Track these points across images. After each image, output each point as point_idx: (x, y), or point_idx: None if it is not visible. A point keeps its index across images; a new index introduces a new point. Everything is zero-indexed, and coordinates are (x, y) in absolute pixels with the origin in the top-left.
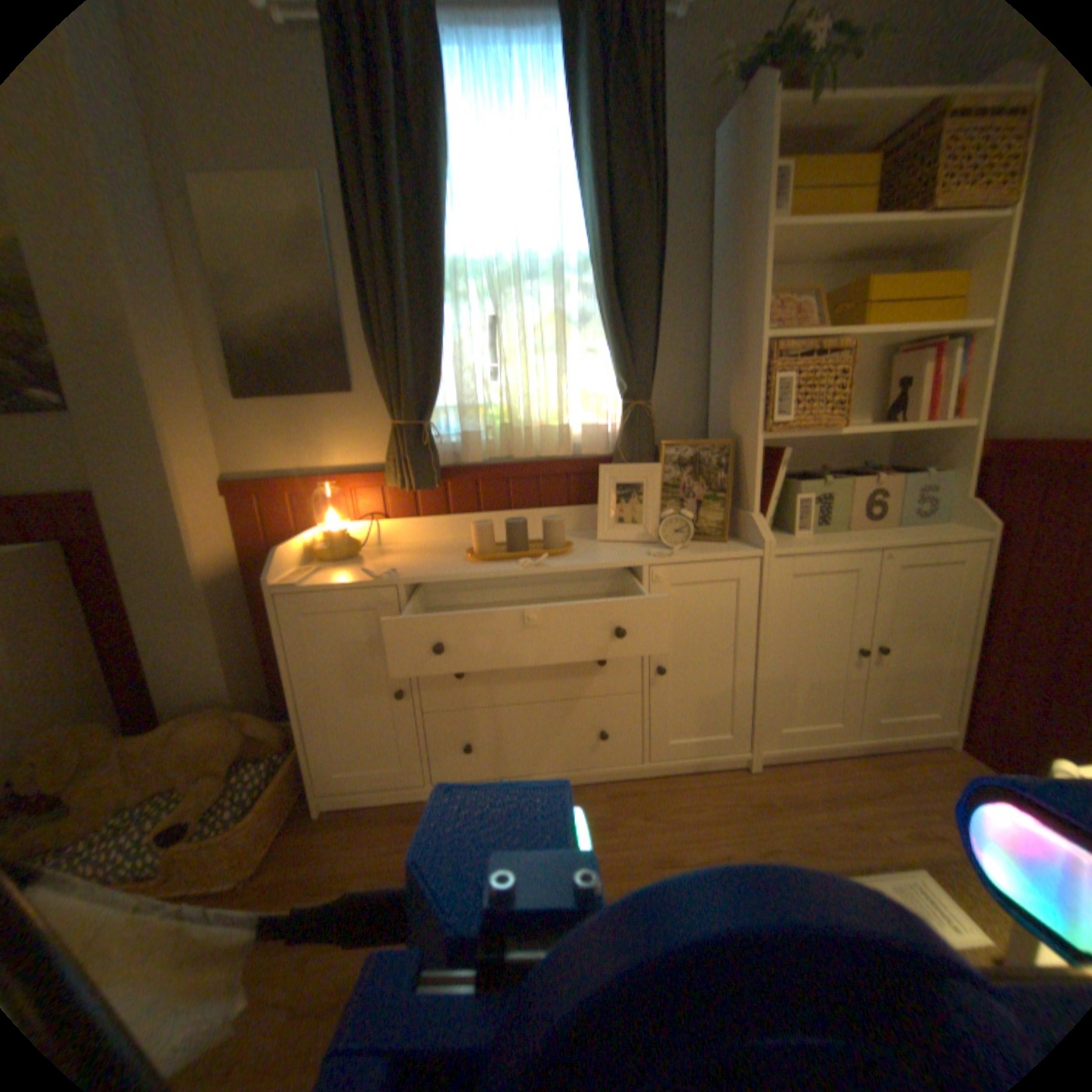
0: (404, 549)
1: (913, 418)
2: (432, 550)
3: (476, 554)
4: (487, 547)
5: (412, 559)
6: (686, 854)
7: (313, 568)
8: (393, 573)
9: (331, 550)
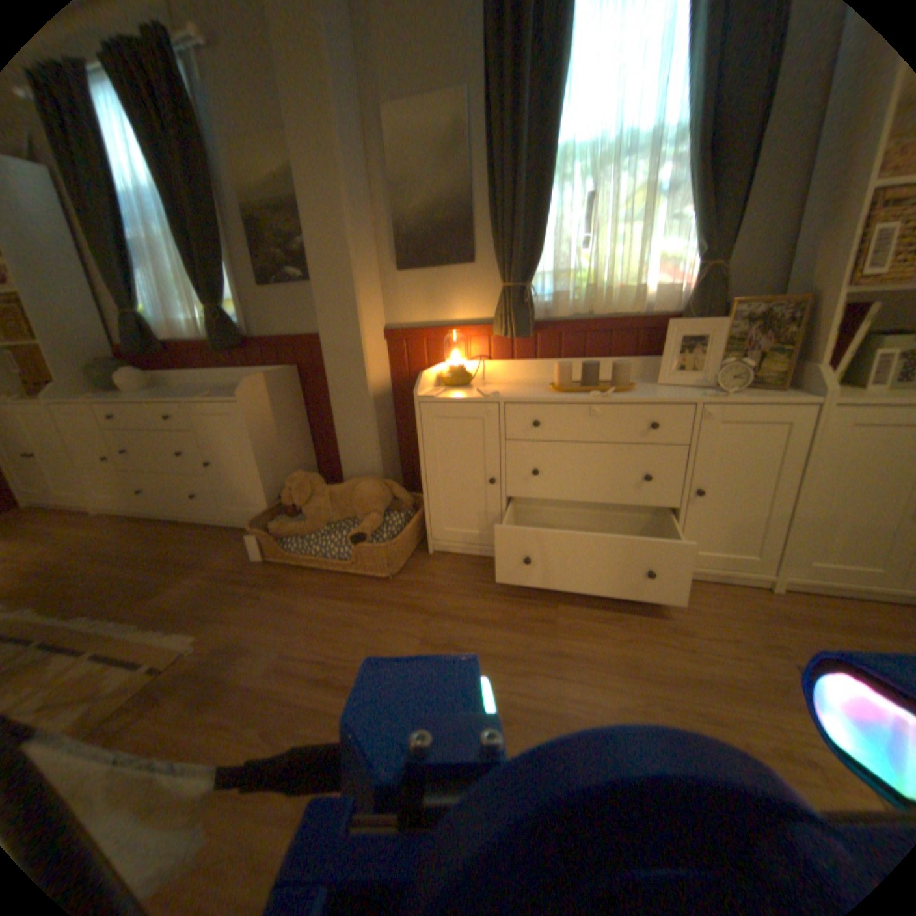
0: (501, 383)
1: None
2: (521, 384)
3: (556, 386)
4: (566, 382)
5: (508, 388)
6: (699, 630)
7: (442, 389)
8: (497, 394)
9: (453, 378)
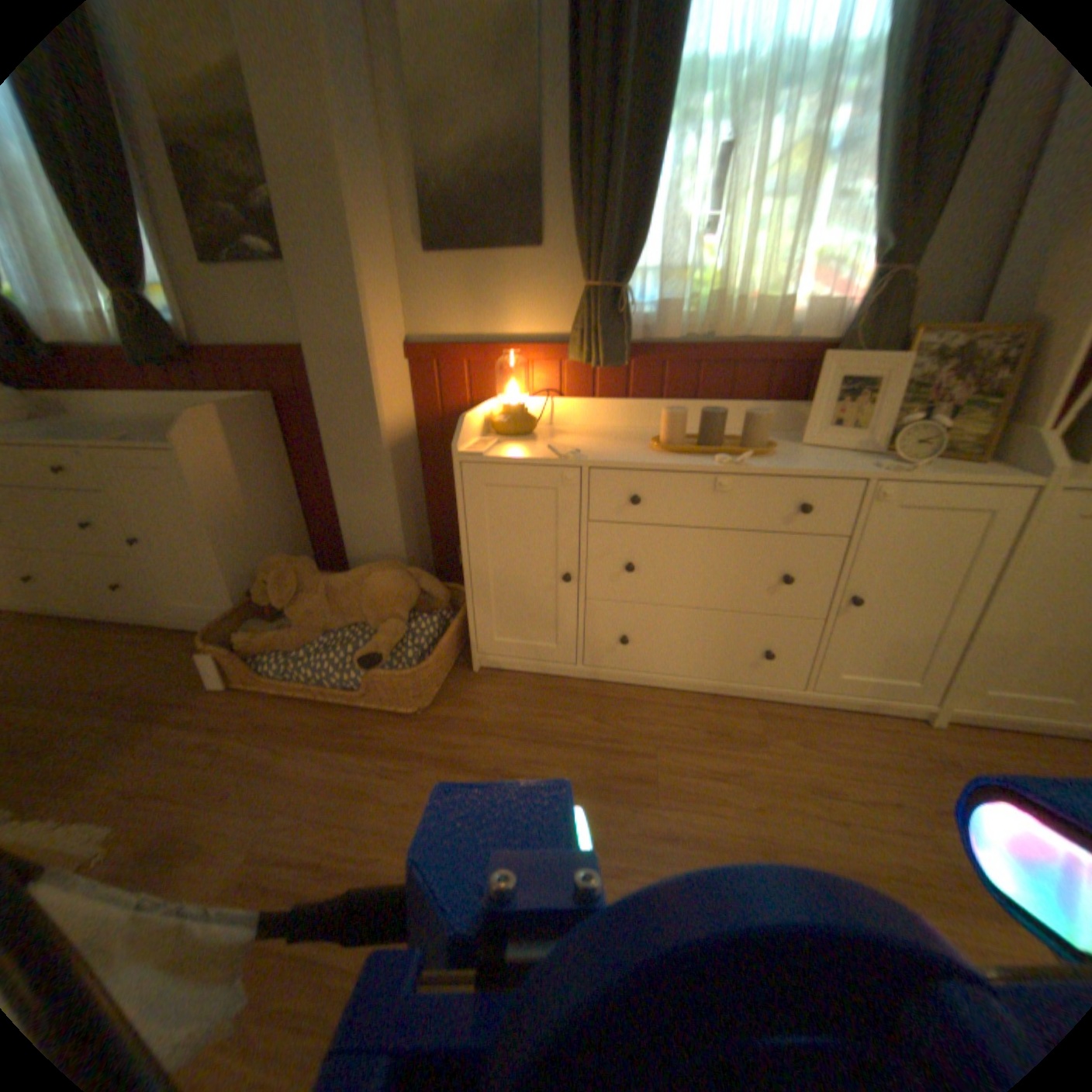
0: (578, 431)
1: None
2: (608, 435)
3: (664, 443)
4: (677, 437)
5: (591, 442)
6: (848, 789)
7: (494, 440)
8: (579, 453)
9: (510, 423)
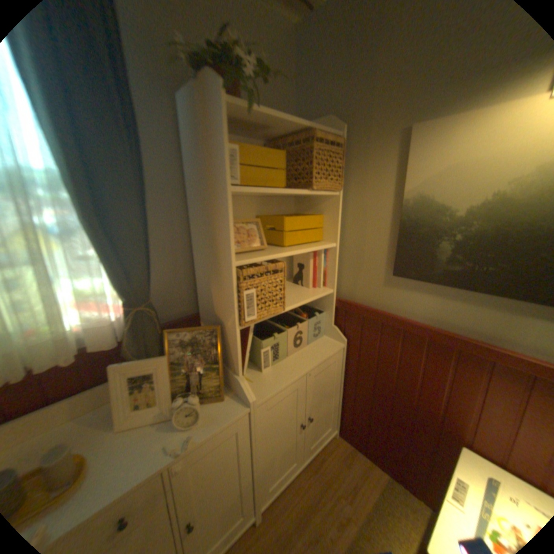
0: None
1: (306, 285)
2: None
3: None
4: None
5: None
6: None
7: None
8: None
9: None
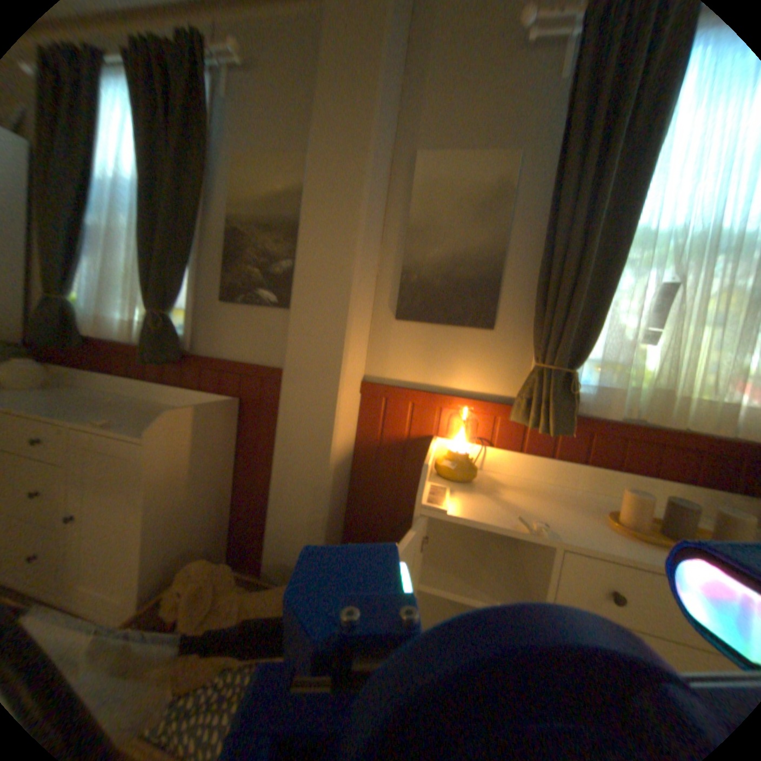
0: (512, 483)
1: None
2: (546, 495)
3: (632, 529)
4: (645, 524)
5: (539, 505)
6: None
7: (446, 488)
8: (551, 530)
9: (457, 471)
